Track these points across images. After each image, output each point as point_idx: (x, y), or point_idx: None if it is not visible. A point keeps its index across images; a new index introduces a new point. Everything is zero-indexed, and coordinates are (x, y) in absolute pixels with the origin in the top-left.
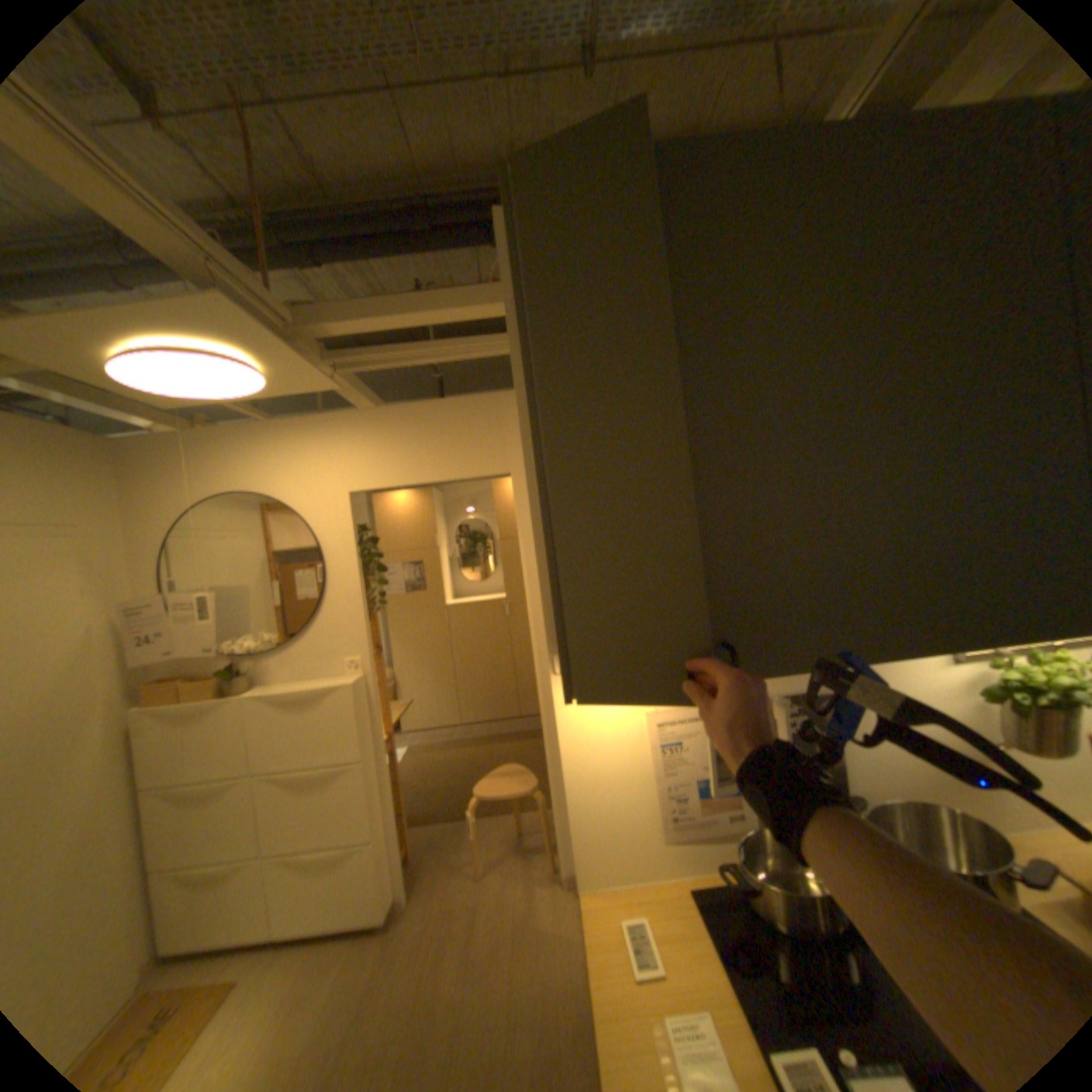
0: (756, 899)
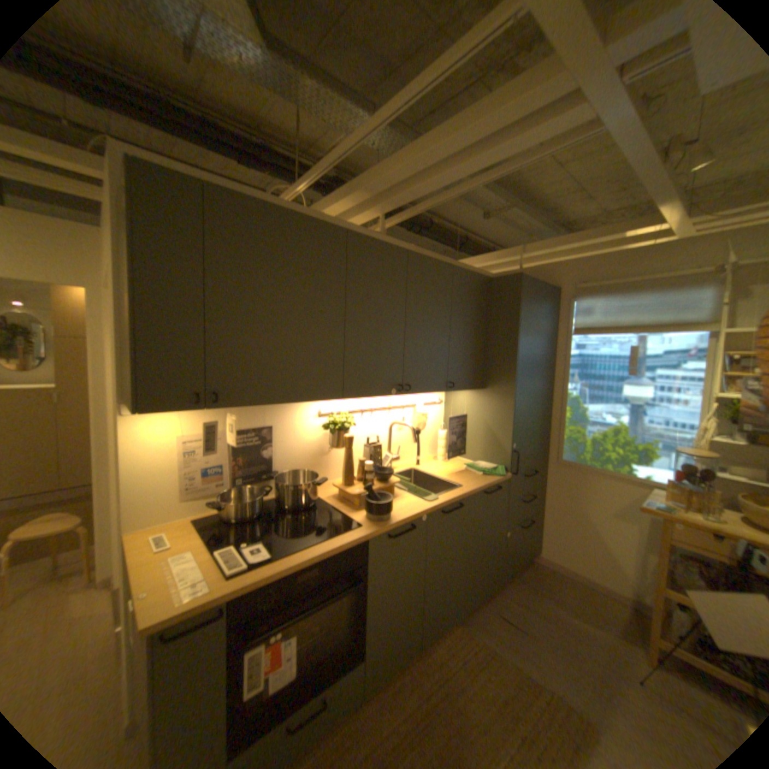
0: (221, 515)
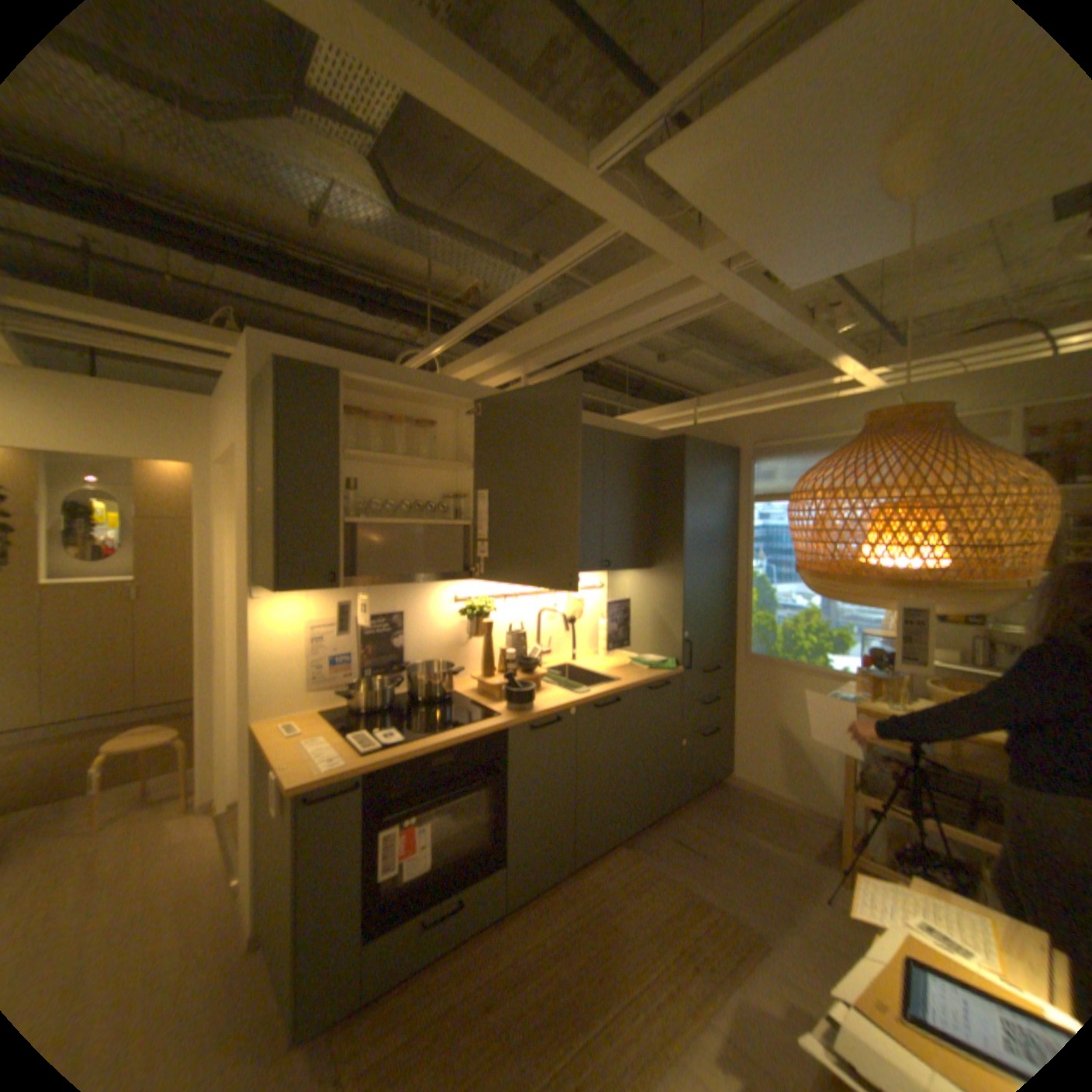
0: (351, 706)
